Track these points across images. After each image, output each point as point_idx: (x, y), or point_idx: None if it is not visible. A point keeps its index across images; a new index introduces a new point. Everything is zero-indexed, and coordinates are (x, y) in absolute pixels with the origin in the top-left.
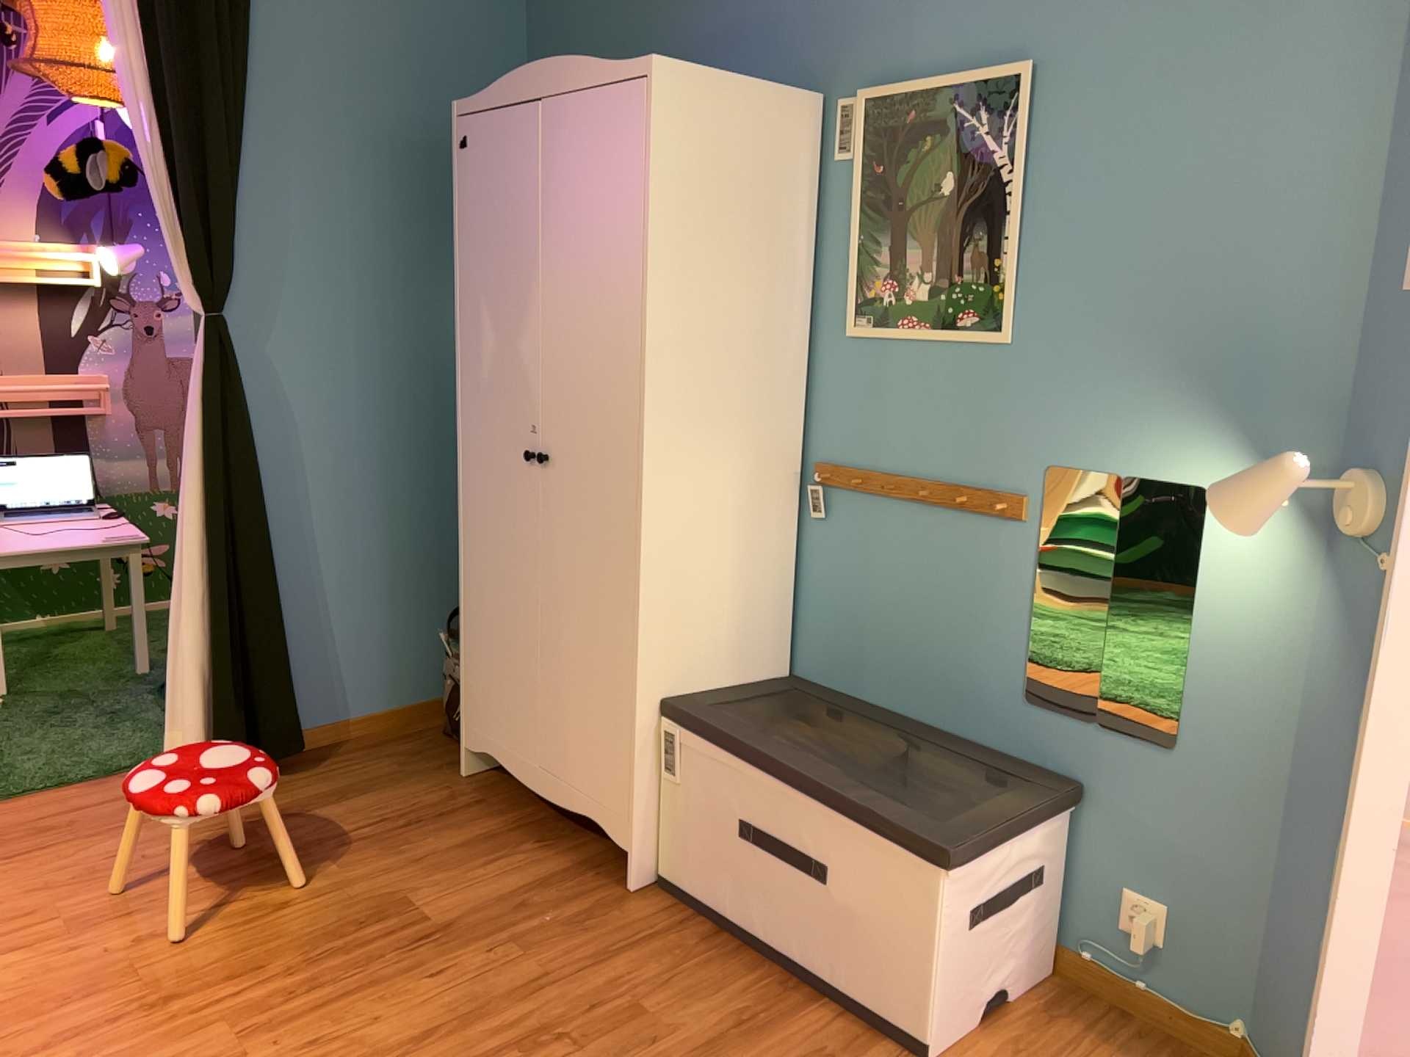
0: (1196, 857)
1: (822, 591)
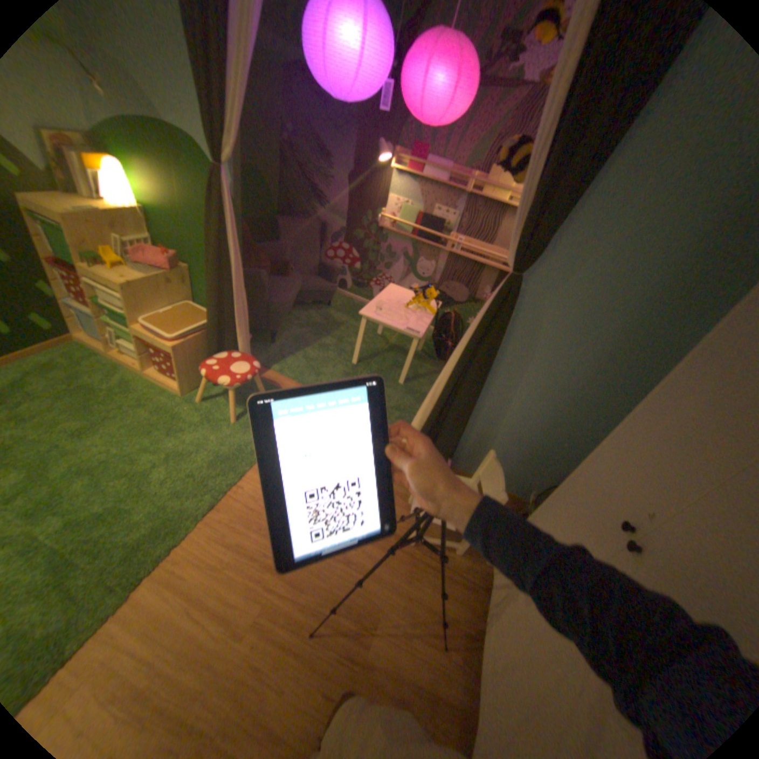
0: None
1: None
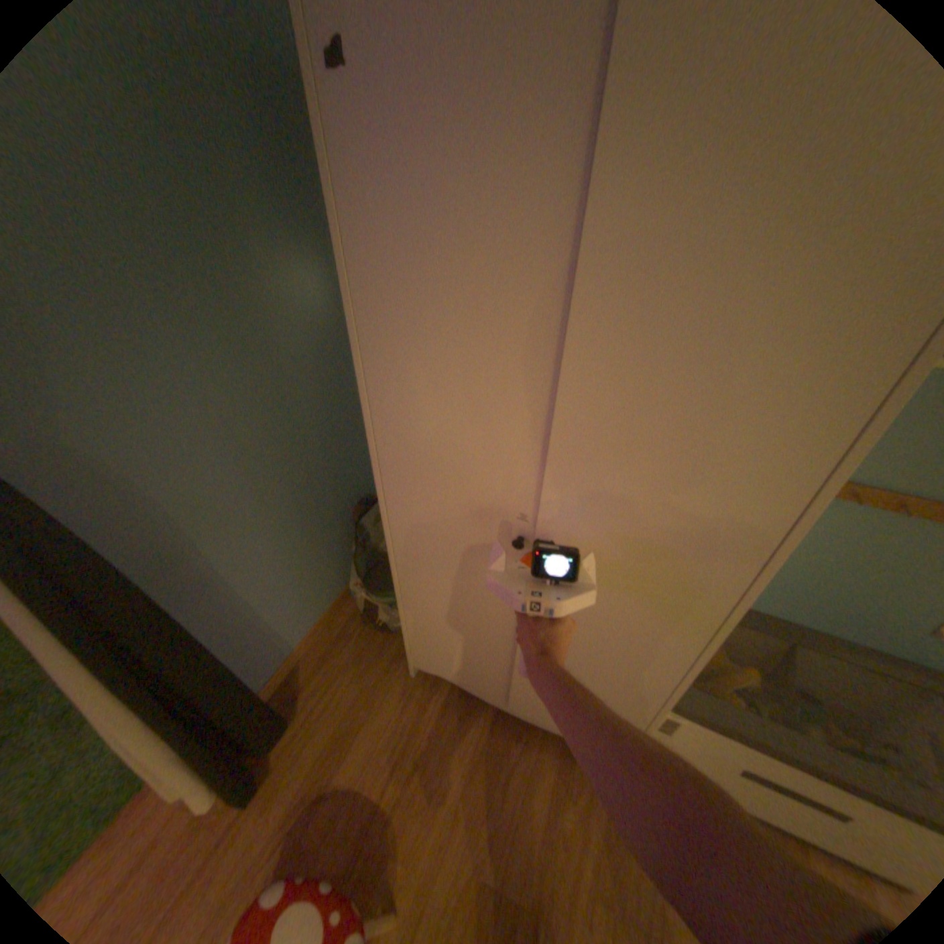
0: None
1: None
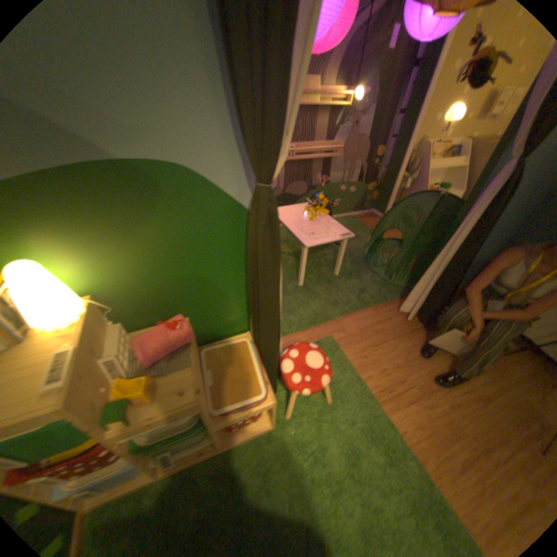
0: None
1: None
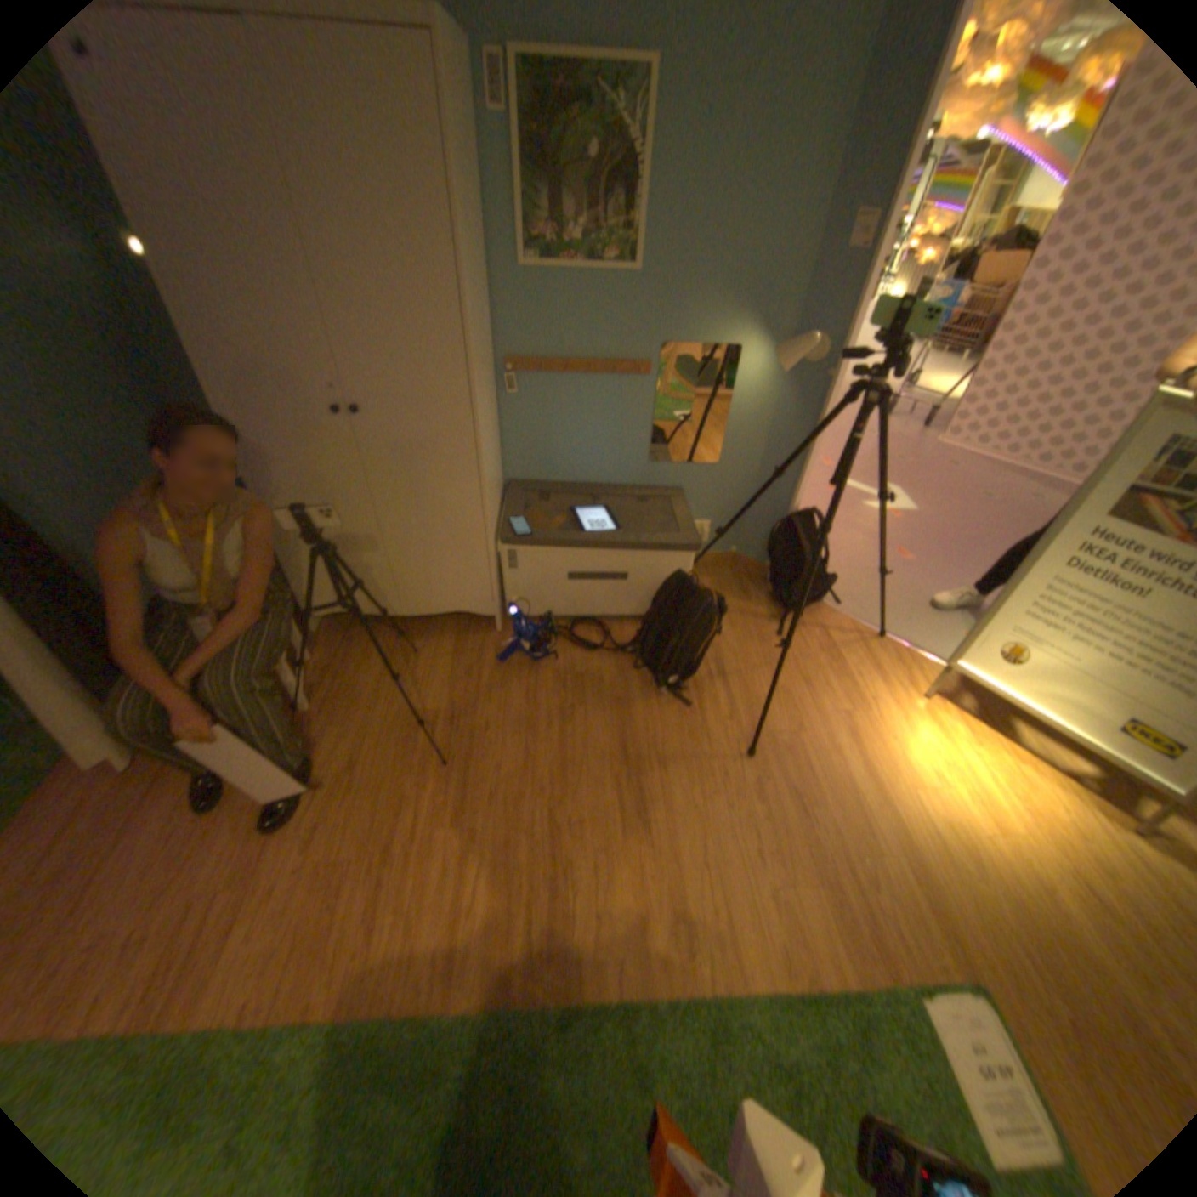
0: (722, 501)
1: (519, 437)
